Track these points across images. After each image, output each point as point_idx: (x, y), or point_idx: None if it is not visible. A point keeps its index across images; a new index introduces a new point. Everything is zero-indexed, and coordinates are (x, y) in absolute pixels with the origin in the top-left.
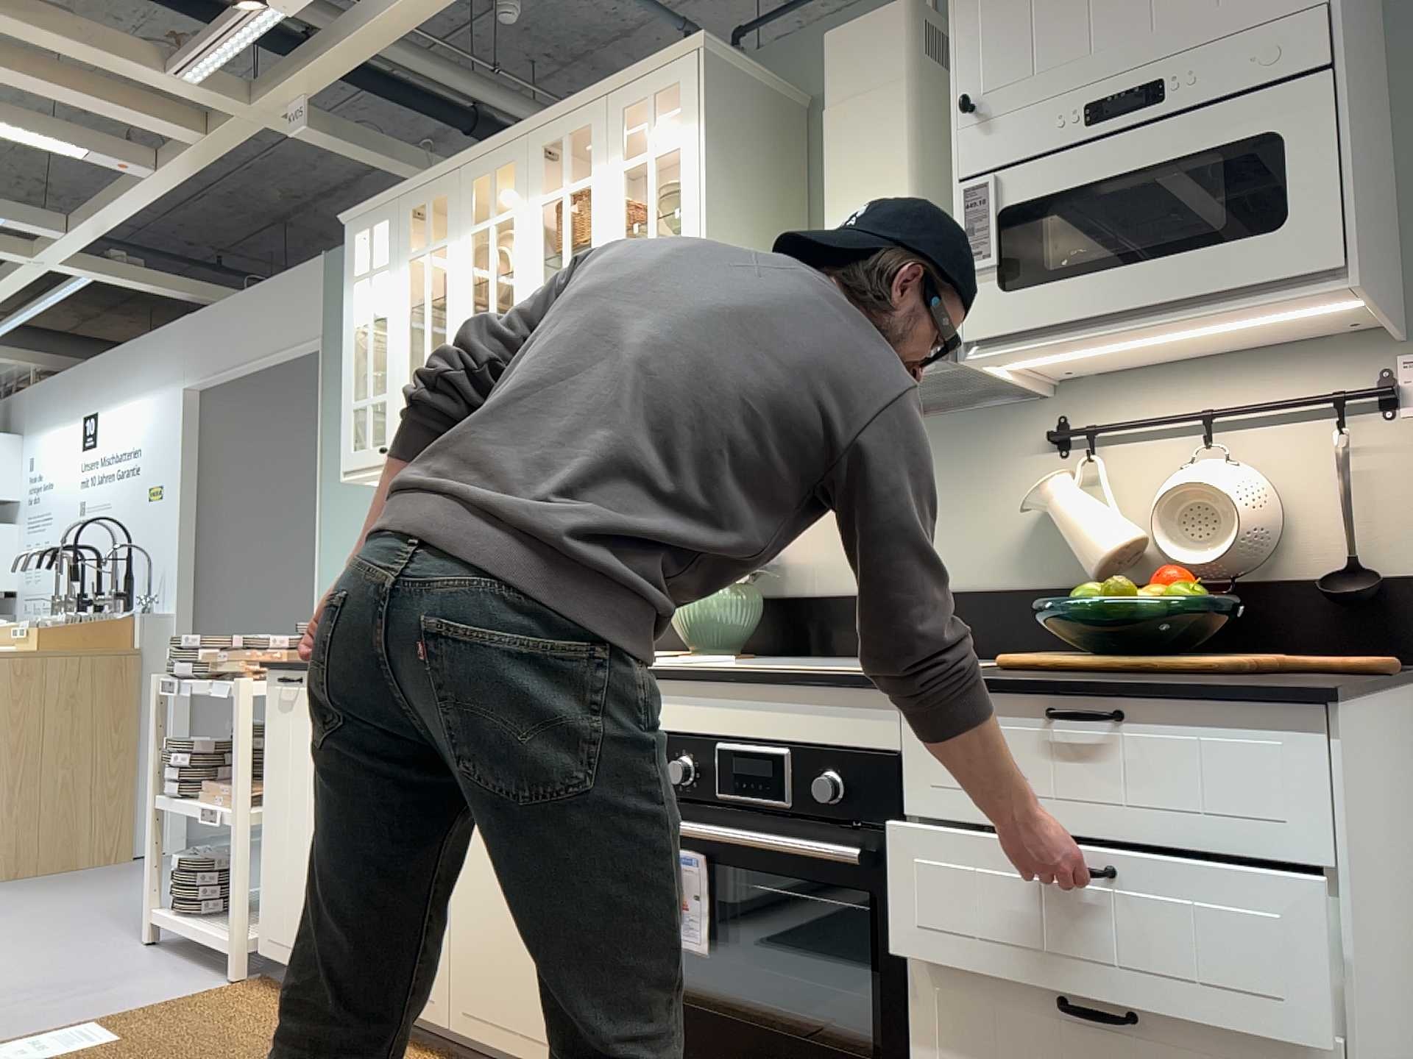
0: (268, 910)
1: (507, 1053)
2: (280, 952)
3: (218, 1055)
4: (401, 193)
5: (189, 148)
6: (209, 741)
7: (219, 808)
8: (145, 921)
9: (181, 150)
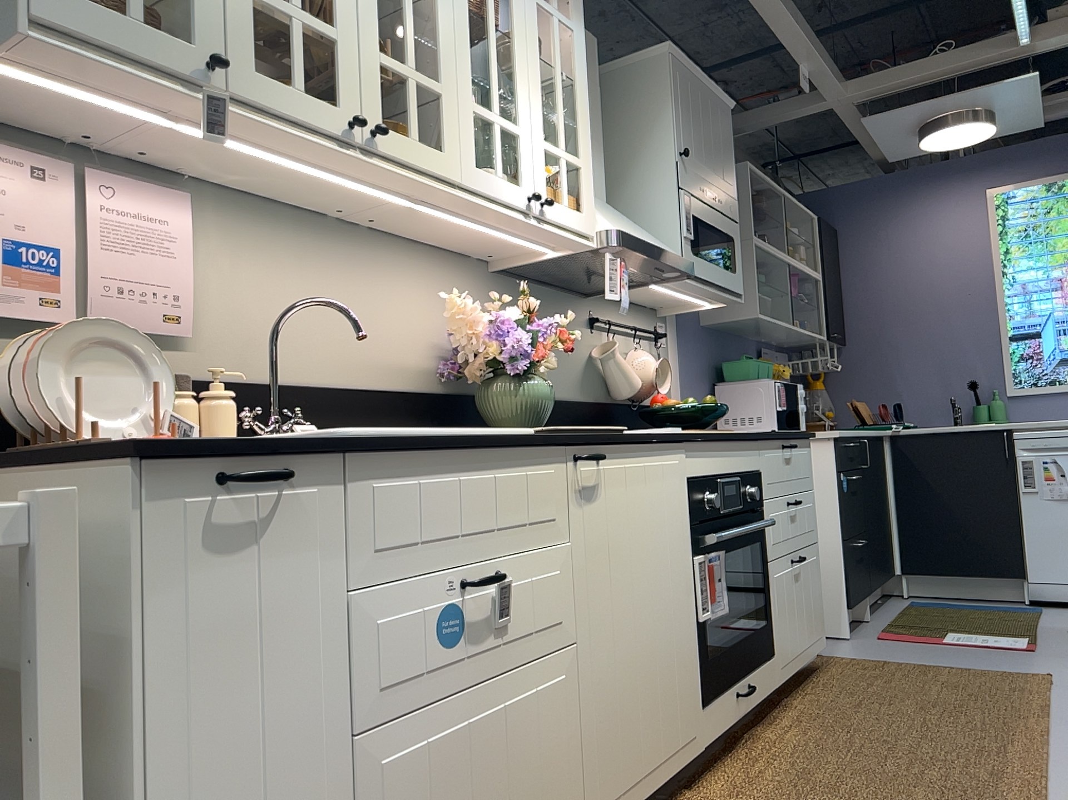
0: None
1: None
2: None
3: None
4: None
5: None
6: None
7: None
8: None
9: None
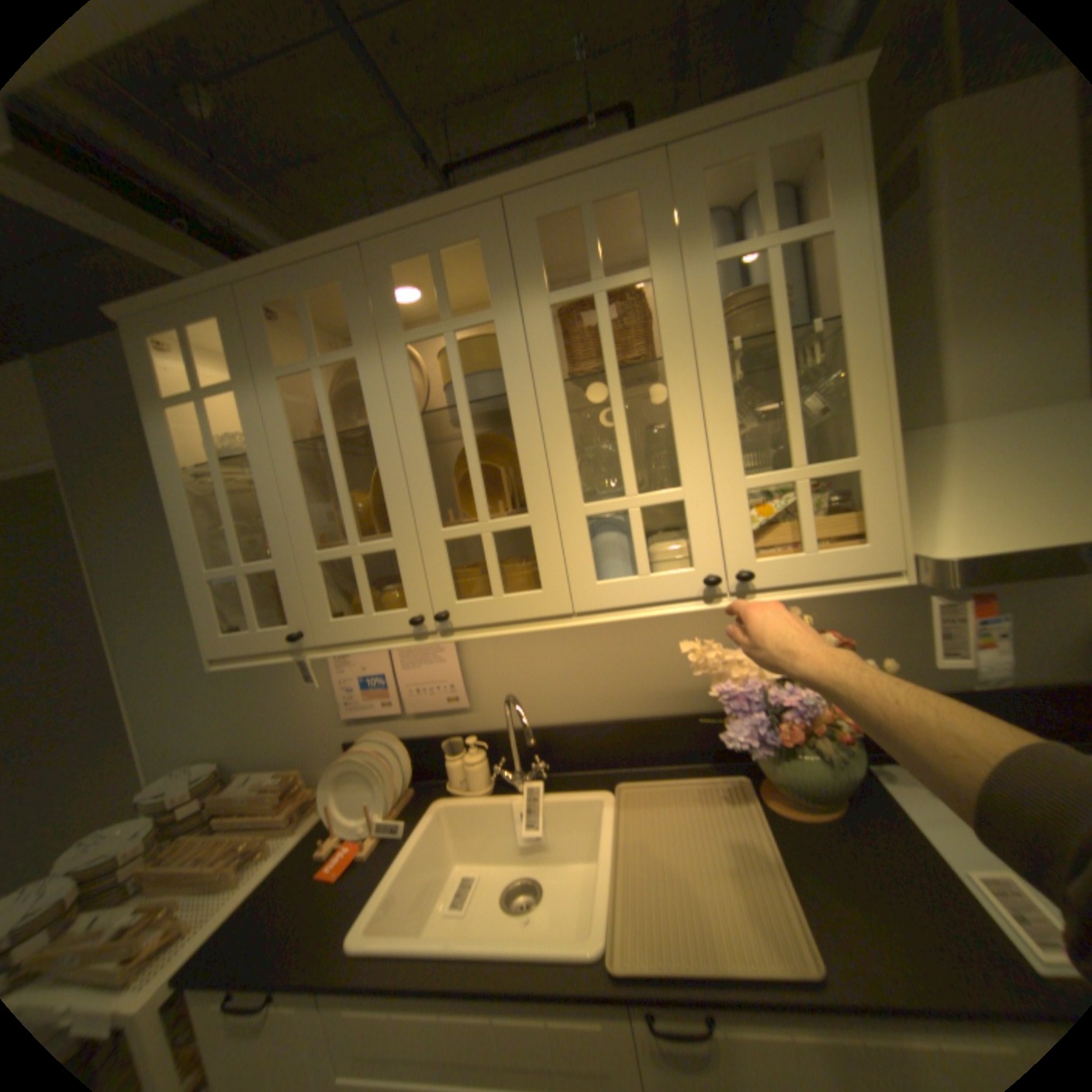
0: None
1: None
2: None
3: None
4: (233, 274)
5: None
6: None
7: None
8: None
9: None
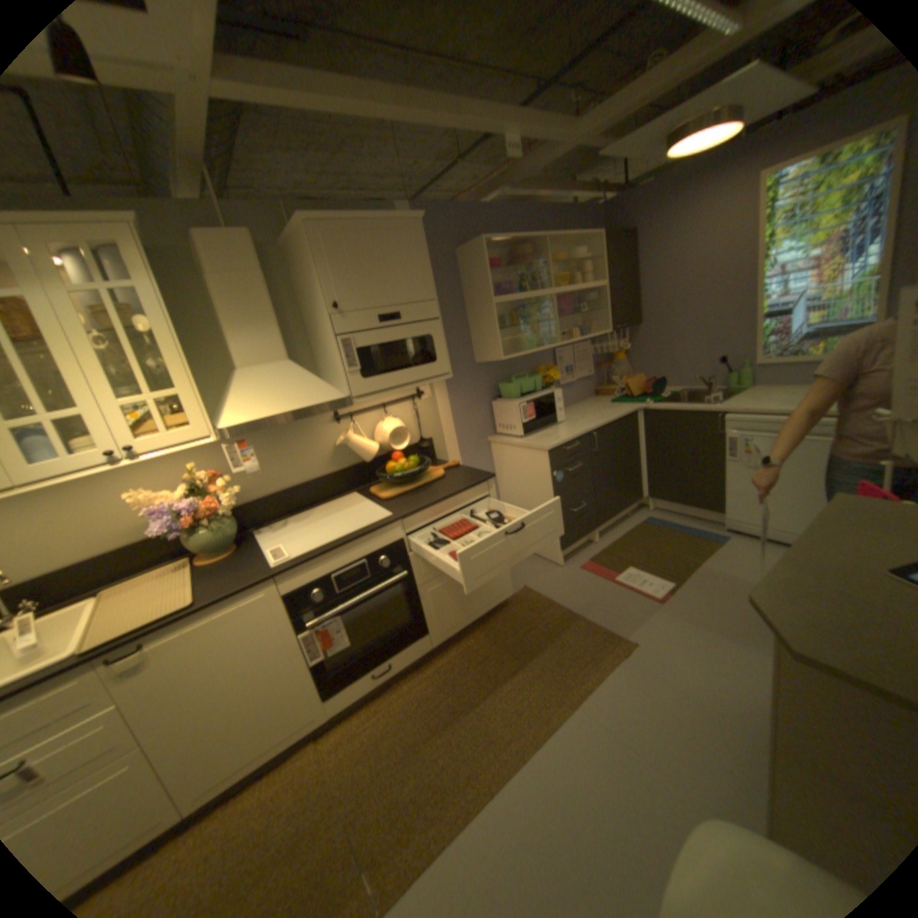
0: None
1: (240, 779)
2: None
3: None
4: None
5: None
6: None
7: None
8: None
9: None
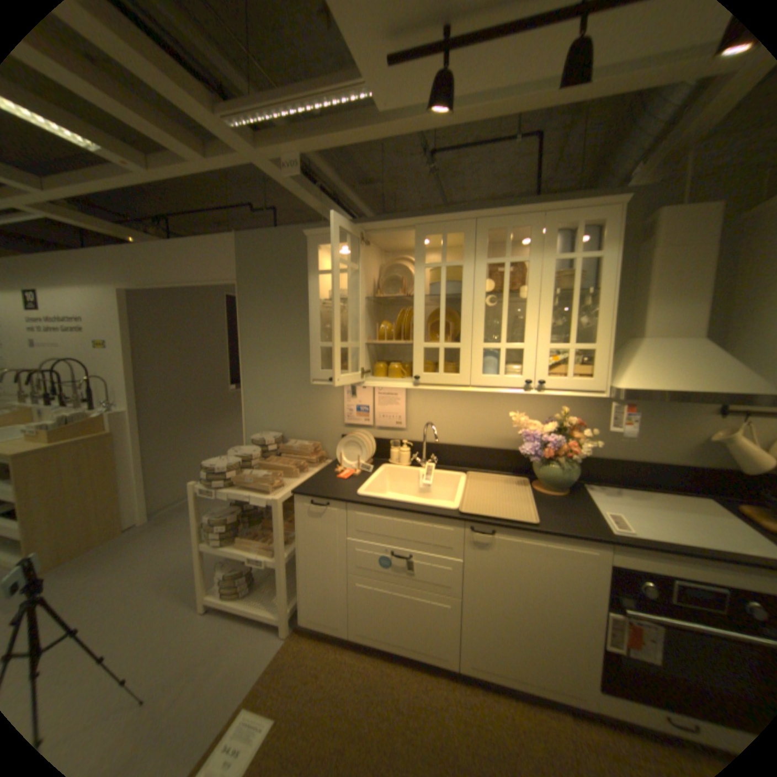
0: (307, 609)
1: (505, 687)
2: (318, 628)
3: (342, 717)
4: (361, 228)
5: (179, 159)
6: (228, 514)
7: (261, 559)
8: (197, 605)
9: (169, 159)
